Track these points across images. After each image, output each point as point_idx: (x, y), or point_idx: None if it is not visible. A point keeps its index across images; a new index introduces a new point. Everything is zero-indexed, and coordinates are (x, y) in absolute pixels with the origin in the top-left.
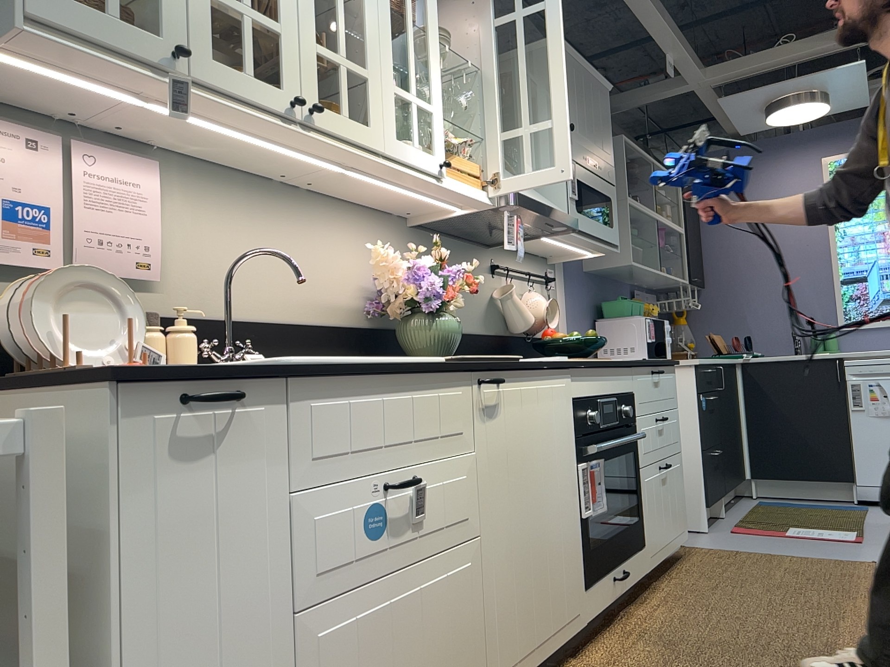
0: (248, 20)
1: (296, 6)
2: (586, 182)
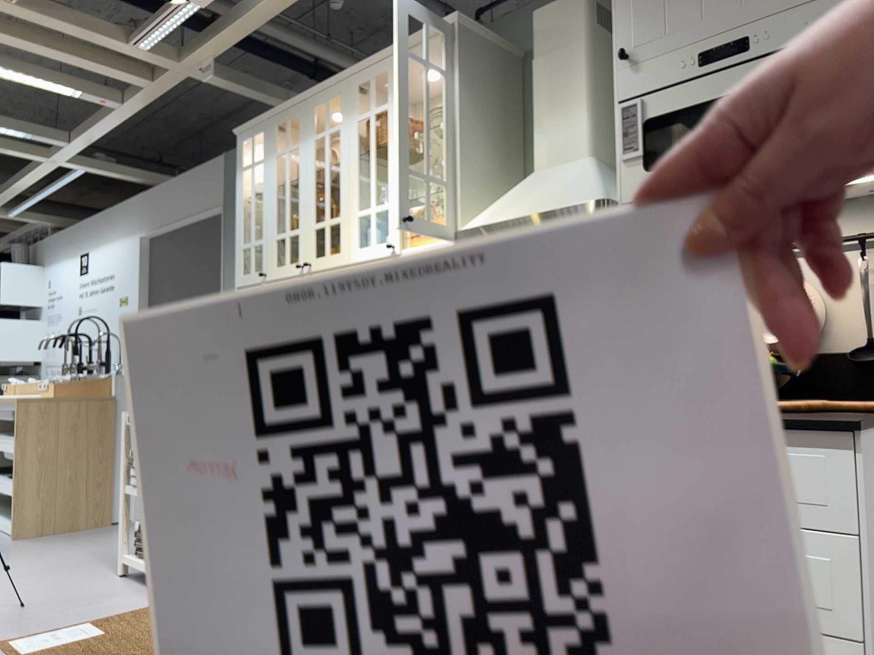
0: (287, 238)
1: (305, 212)
2: (684, 105)
